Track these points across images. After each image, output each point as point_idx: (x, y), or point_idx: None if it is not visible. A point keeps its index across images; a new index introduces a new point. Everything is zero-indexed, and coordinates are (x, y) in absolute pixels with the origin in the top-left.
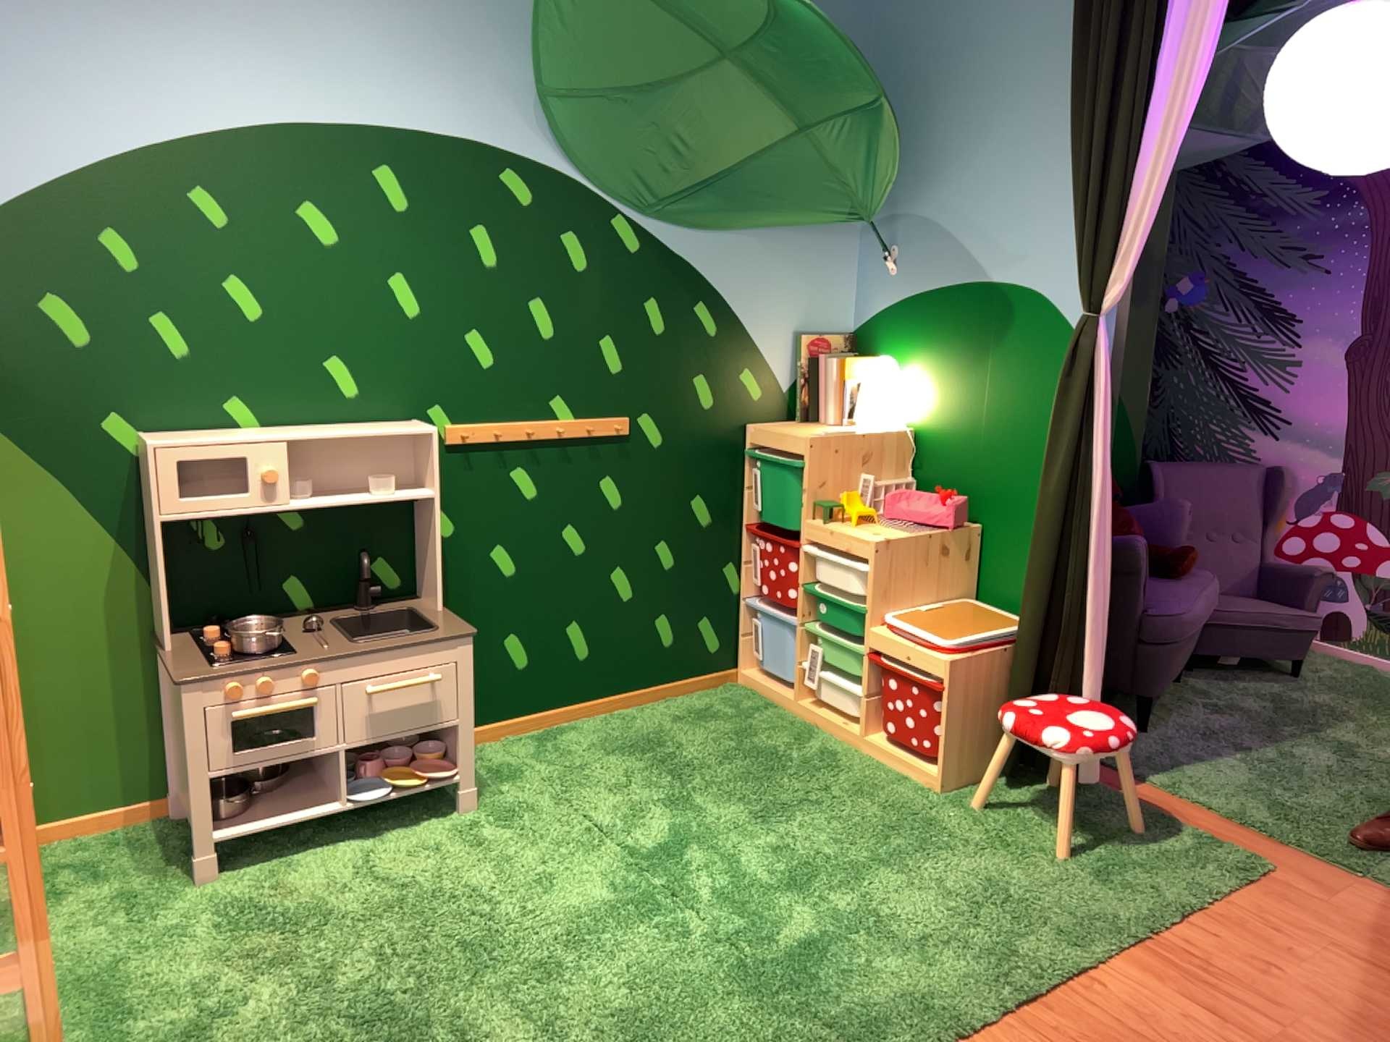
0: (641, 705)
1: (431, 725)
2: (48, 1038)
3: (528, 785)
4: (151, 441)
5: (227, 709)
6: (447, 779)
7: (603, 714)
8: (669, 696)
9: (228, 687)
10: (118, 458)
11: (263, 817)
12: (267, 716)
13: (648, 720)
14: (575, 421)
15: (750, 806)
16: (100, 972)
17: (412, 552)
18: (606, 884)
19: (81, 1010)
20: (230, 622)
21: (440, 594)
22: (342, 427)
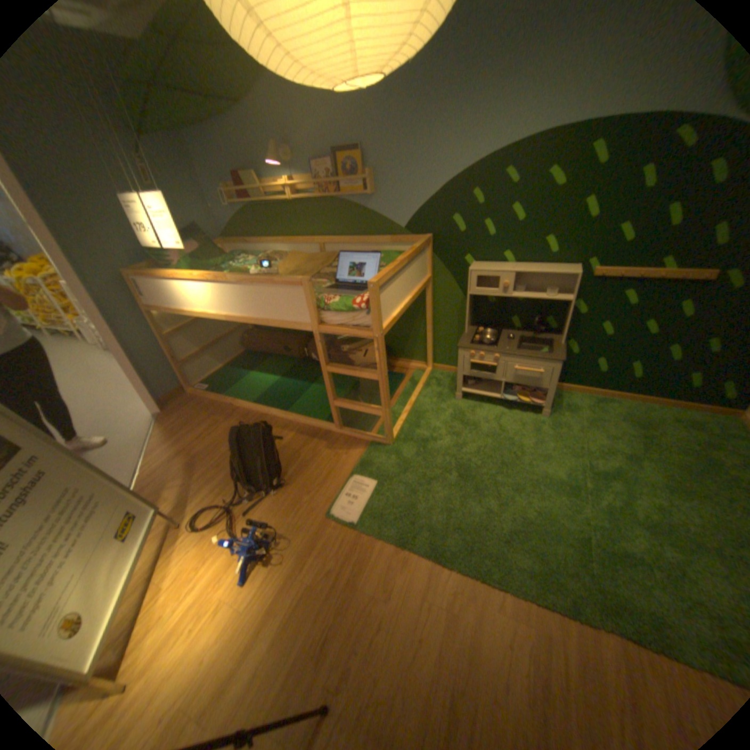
0: (665, 406)
1: (537, 386)
2: (399, 424)
3: (576, 418)
4: (470, 268)
5: (469, 359)
6: (538, 404)
7: (640, 402)
8: (685, 408)
9: (470, 353)
10: (466, 269)
11: (478, 390)
12: (480, 365)
13: (660, 415)
14: (675, 272)
15: (671, 482)
16: (421, 412)
17: (563, 317)
18: (568, 474)
19: (411, 420)
20: (491, 326)
21: (572, 336)
22: (543, 266)
